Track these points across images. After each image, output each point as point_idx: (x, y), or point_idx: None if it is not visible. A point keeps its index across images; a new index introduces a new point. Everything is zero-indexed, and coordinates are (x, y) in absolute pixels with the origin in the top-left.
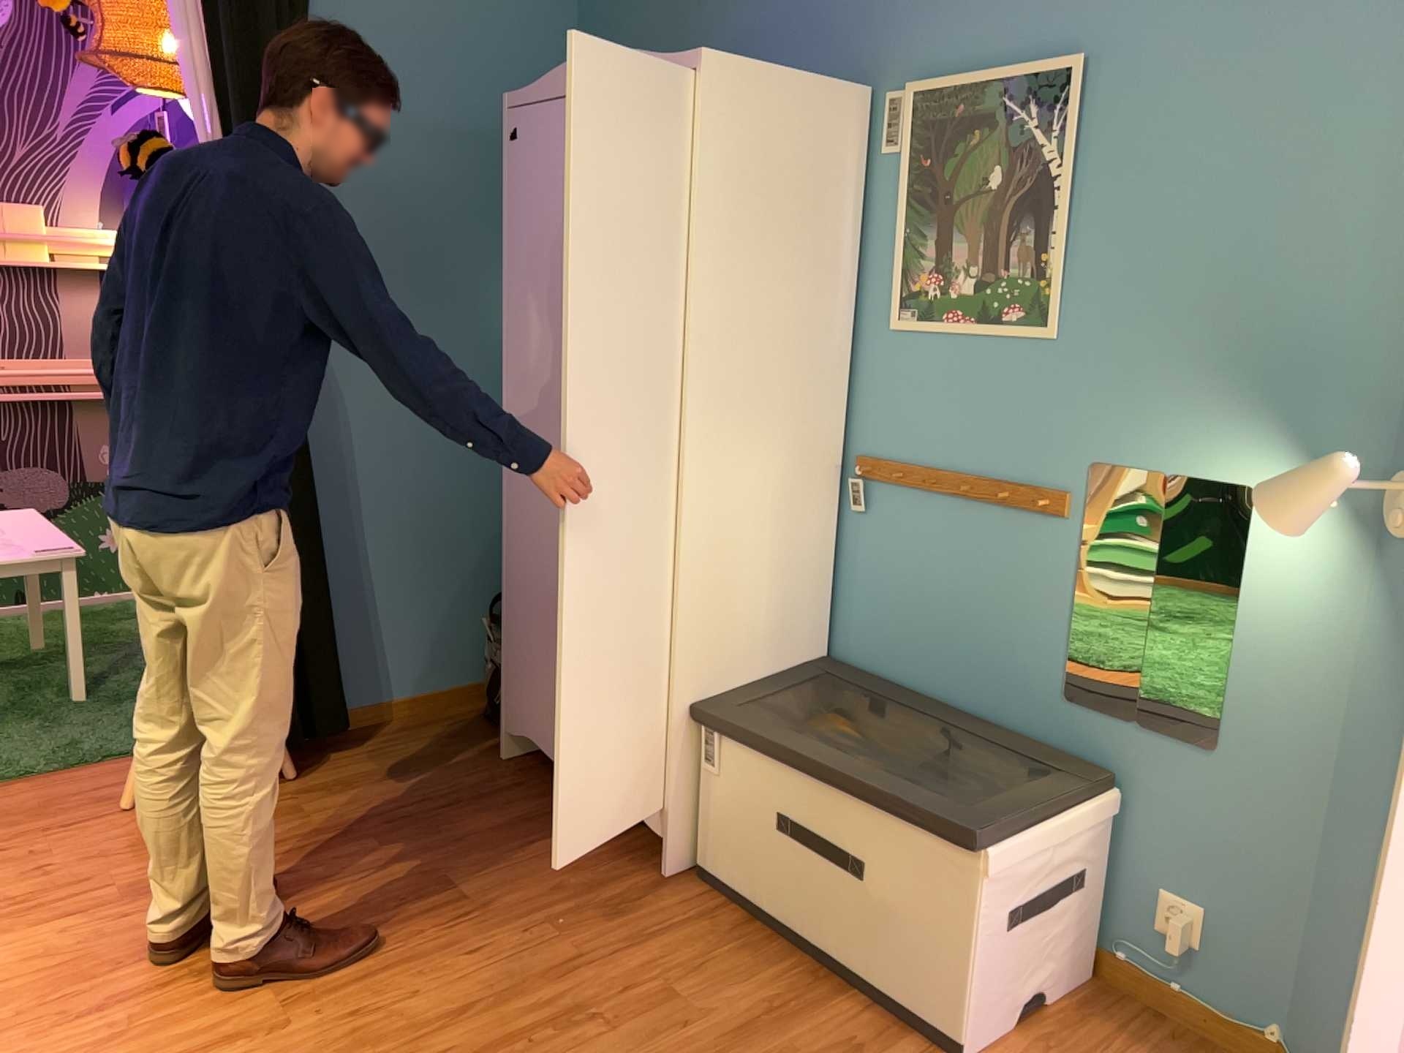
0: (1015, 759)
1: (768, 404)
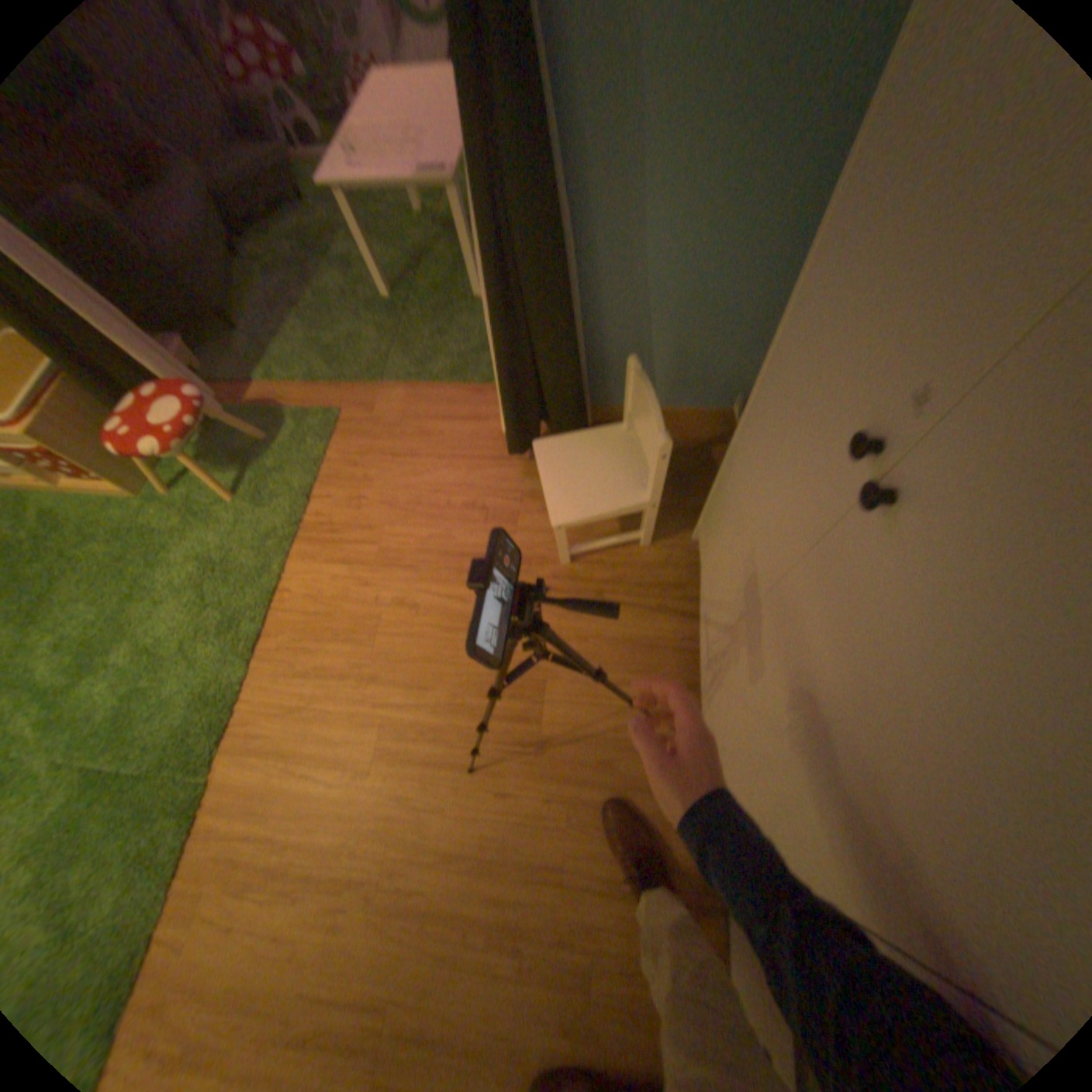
0: None
1: None
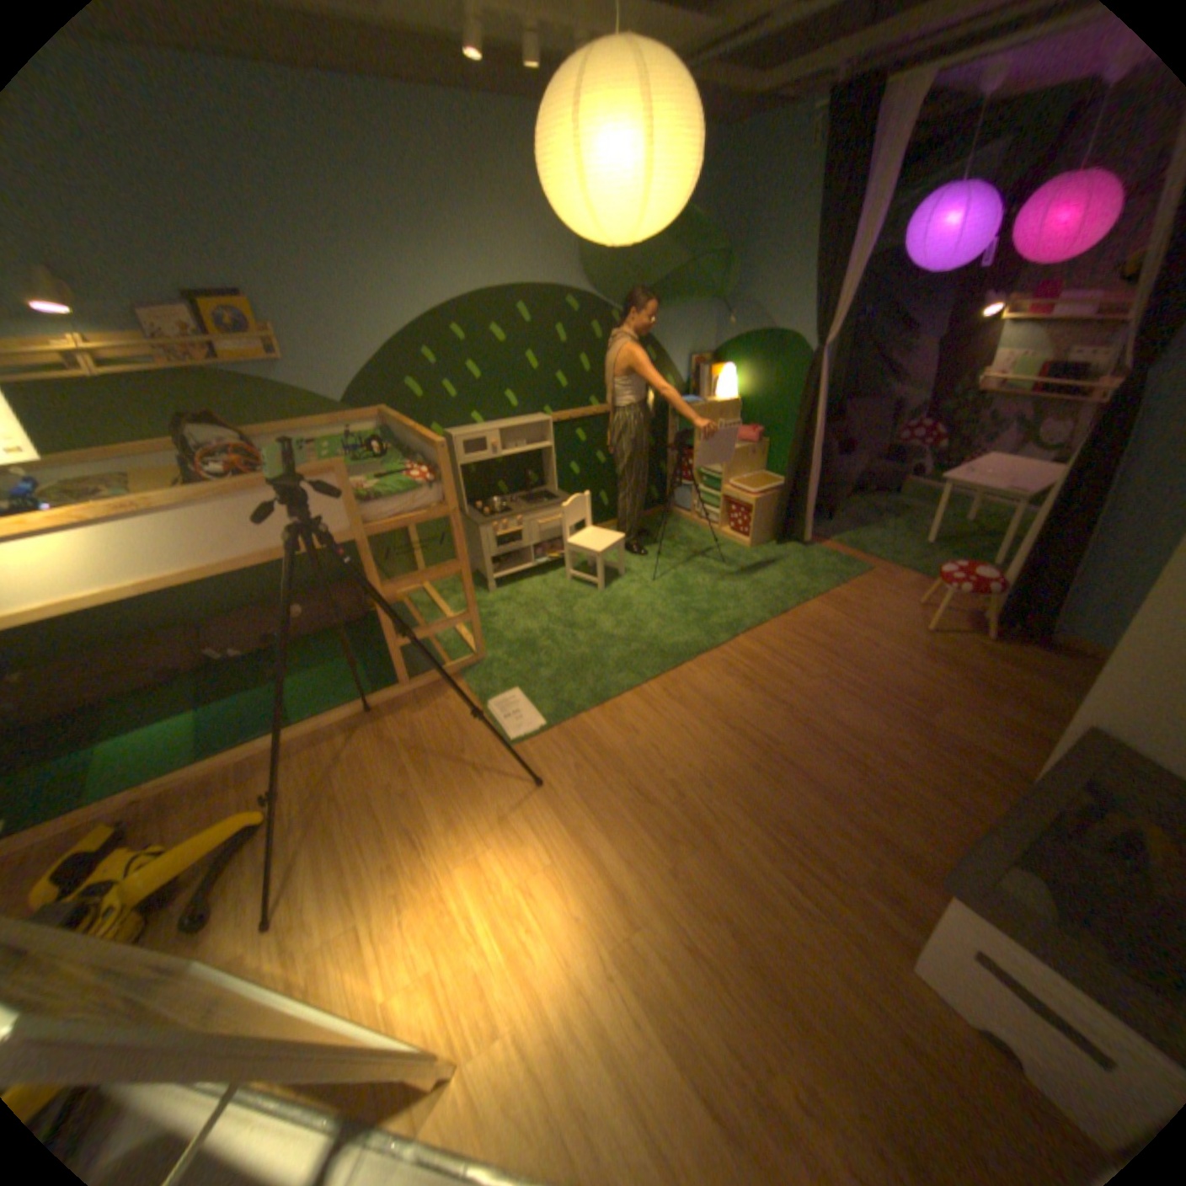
0: None
1: None
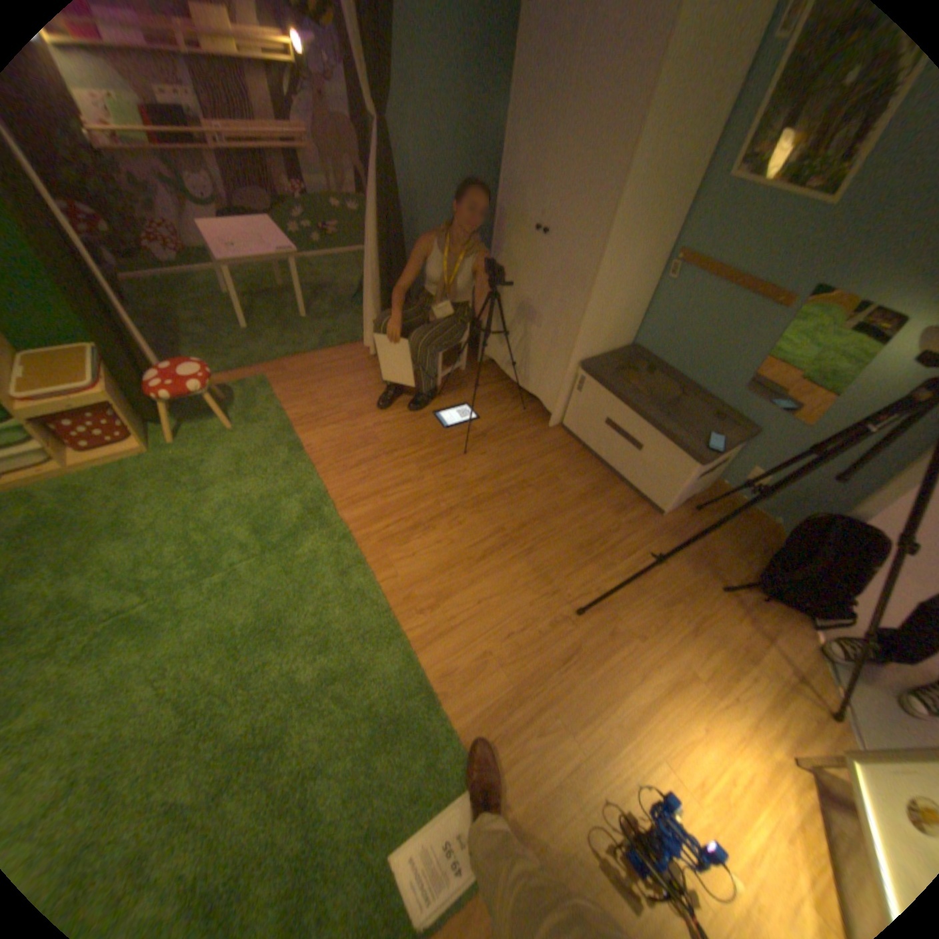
0: (712, 411)
1: (648, 223)
